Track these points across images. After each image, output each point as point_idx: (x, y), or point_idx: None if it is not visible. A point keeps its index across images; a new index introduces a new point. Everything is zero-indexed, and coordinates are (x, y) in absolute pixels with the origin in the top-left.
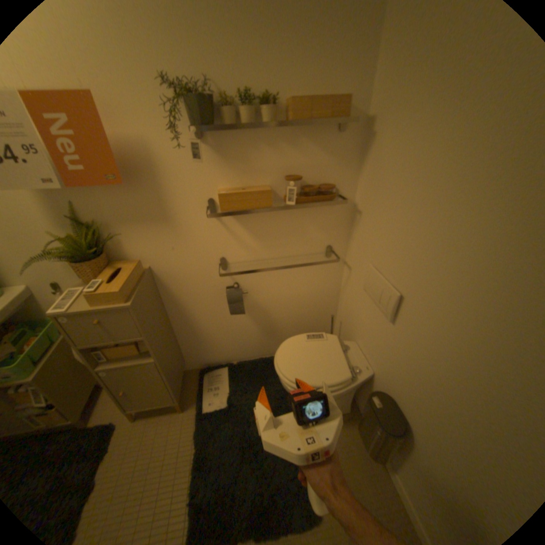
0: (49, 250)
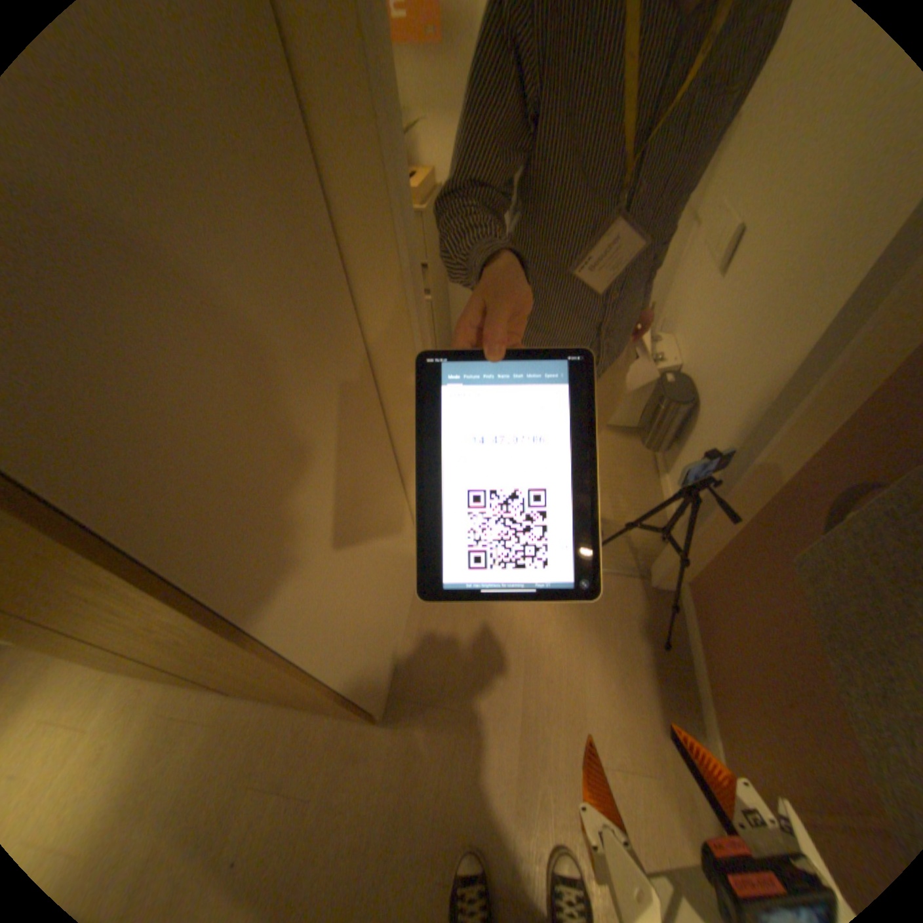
0: None
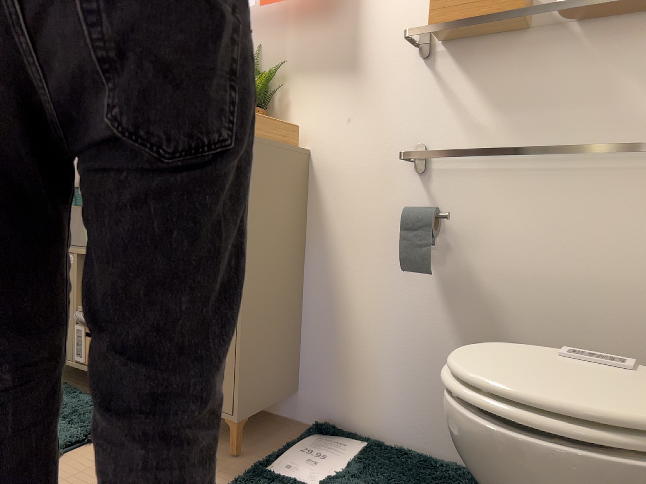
0: None
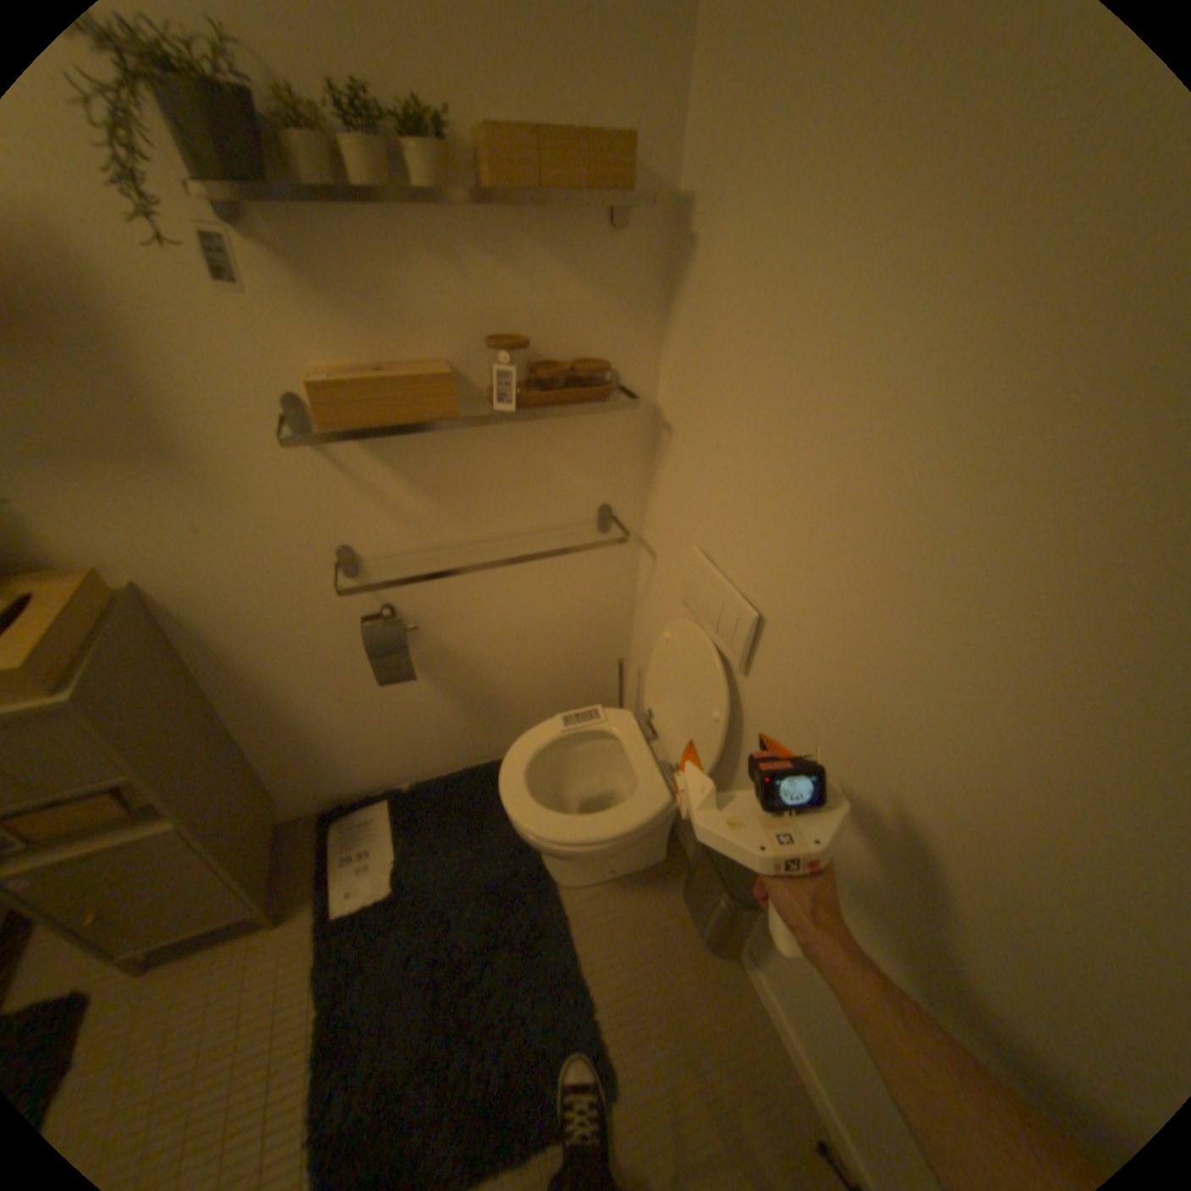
0: None
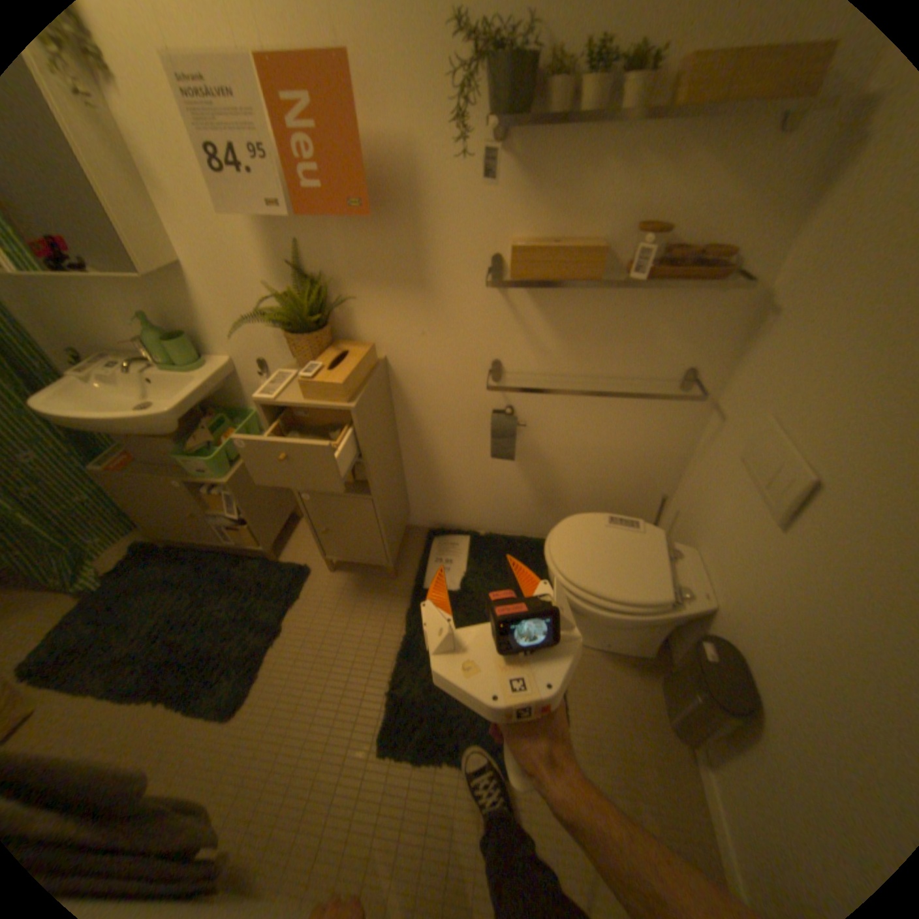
0: (262, 312)
